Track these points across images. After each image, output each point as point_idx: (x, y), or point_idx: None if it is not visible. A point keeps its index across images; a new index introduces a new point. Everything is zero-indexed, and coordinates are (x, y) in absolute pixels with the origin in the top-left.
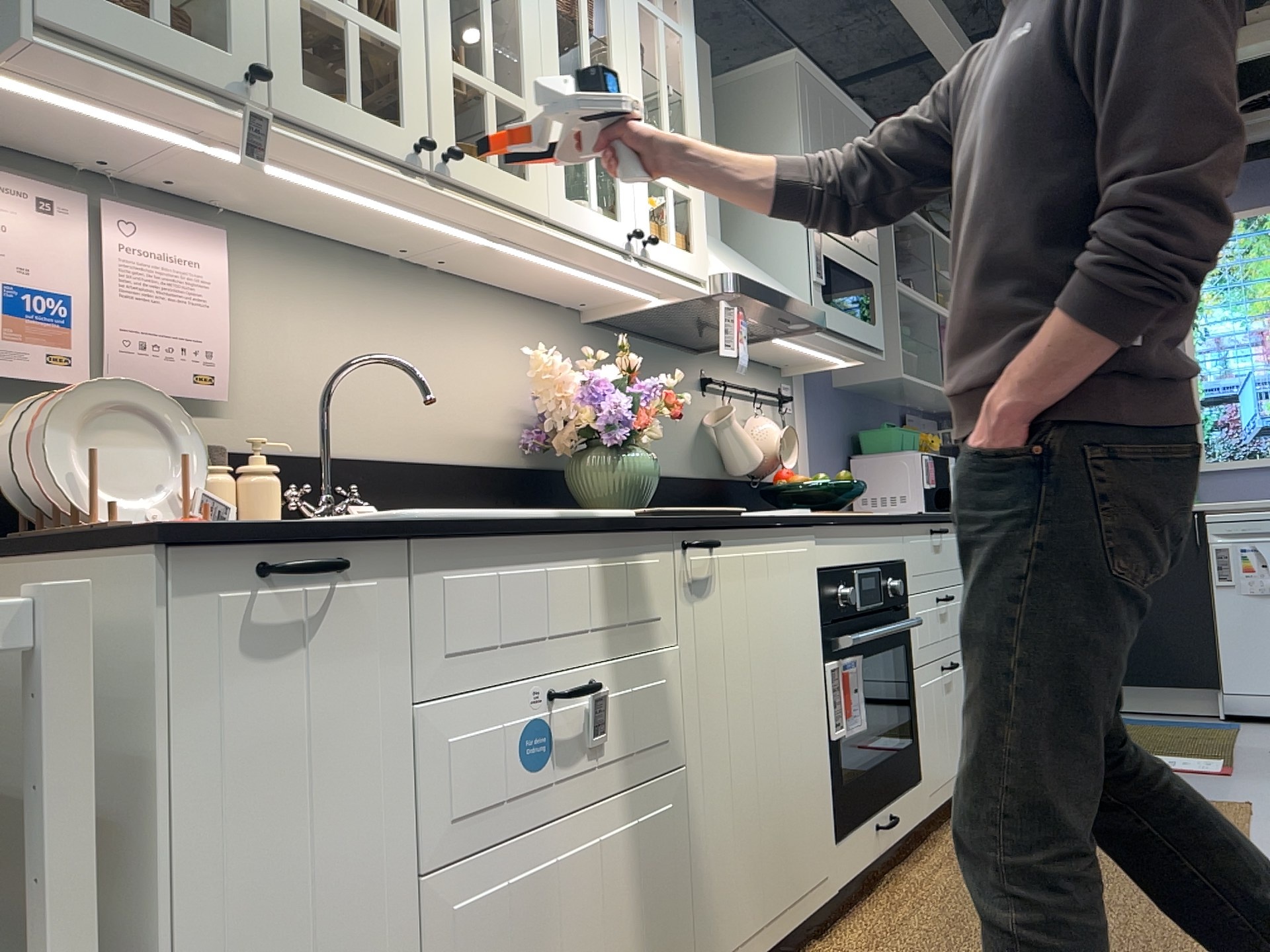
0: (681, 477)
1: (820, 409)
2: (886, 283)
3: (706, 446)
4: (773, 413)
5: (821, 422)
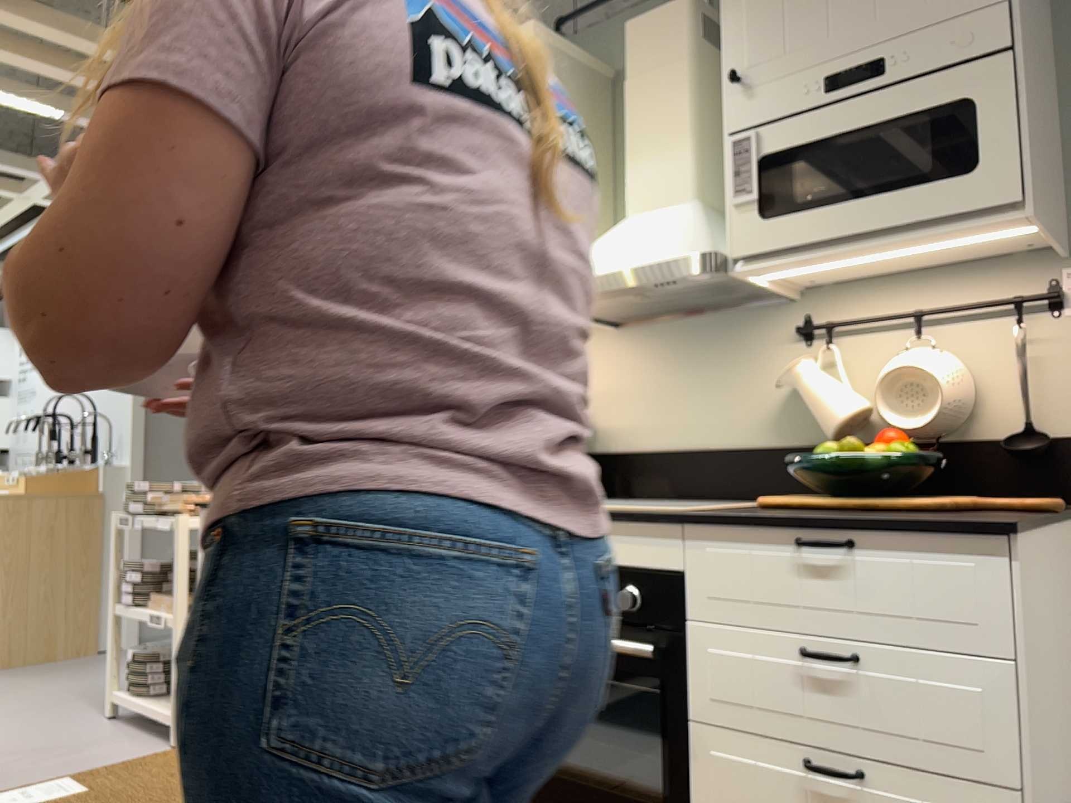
0: (741, 448)
1: None
2: None
3: (801, 407)
4: (1004, 328)
5: None
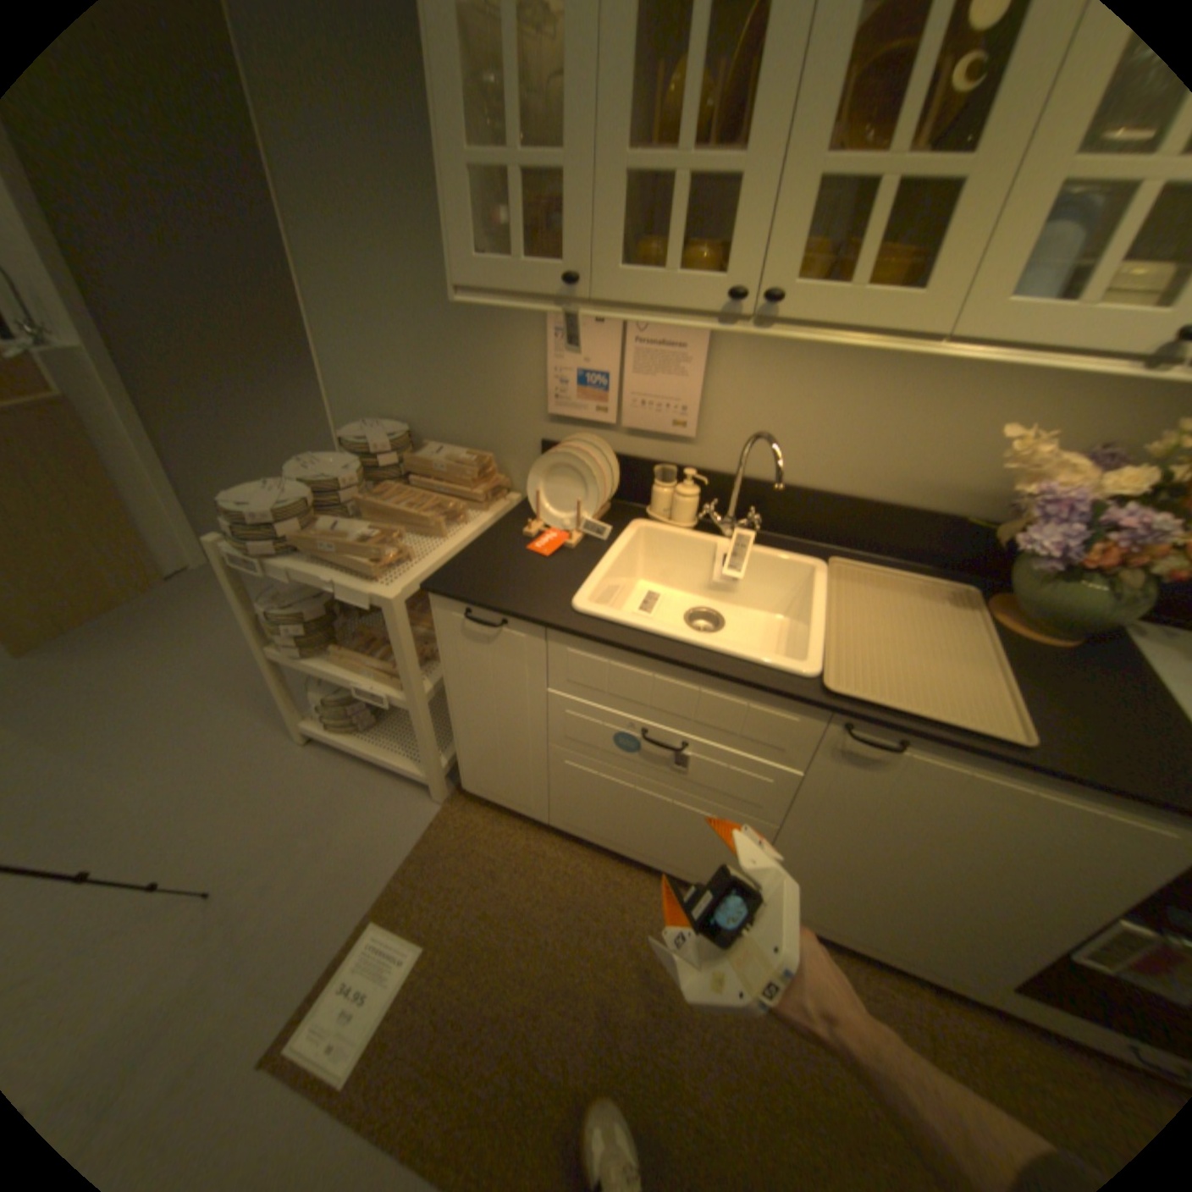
0: None
1: None
2: None
3: None
4: None
5: None
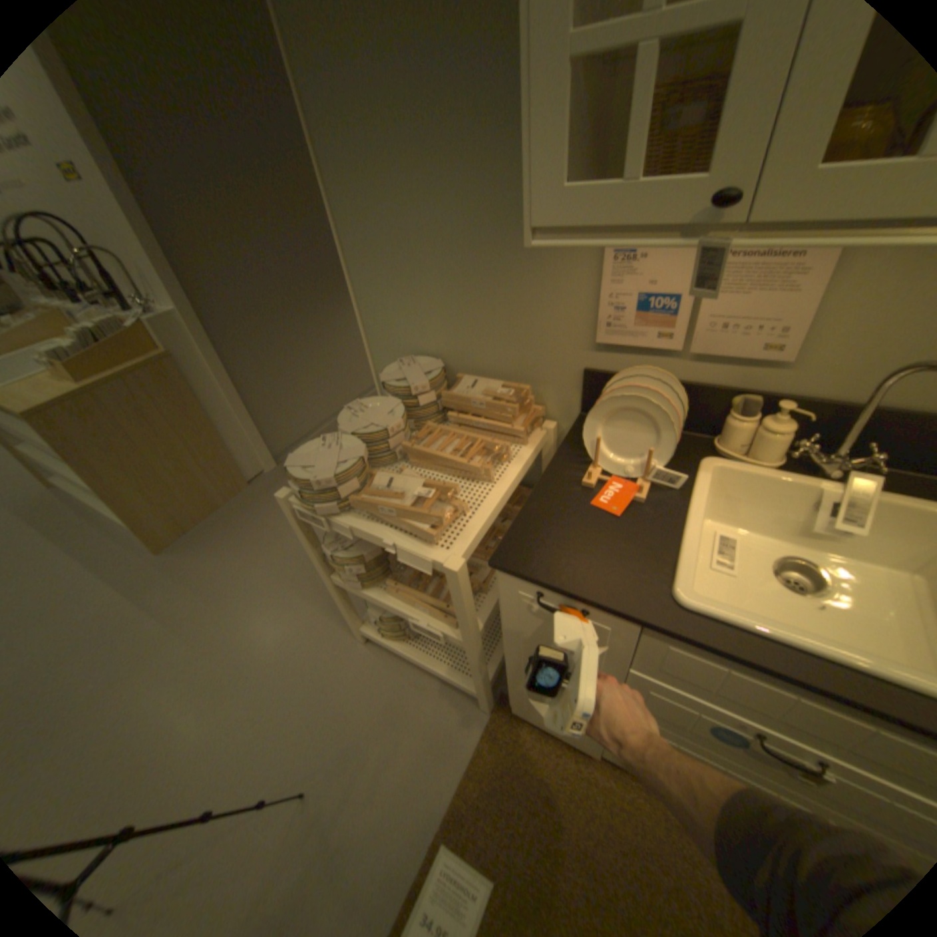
0: None
1: None
2: None
3: None
4: None
5: None
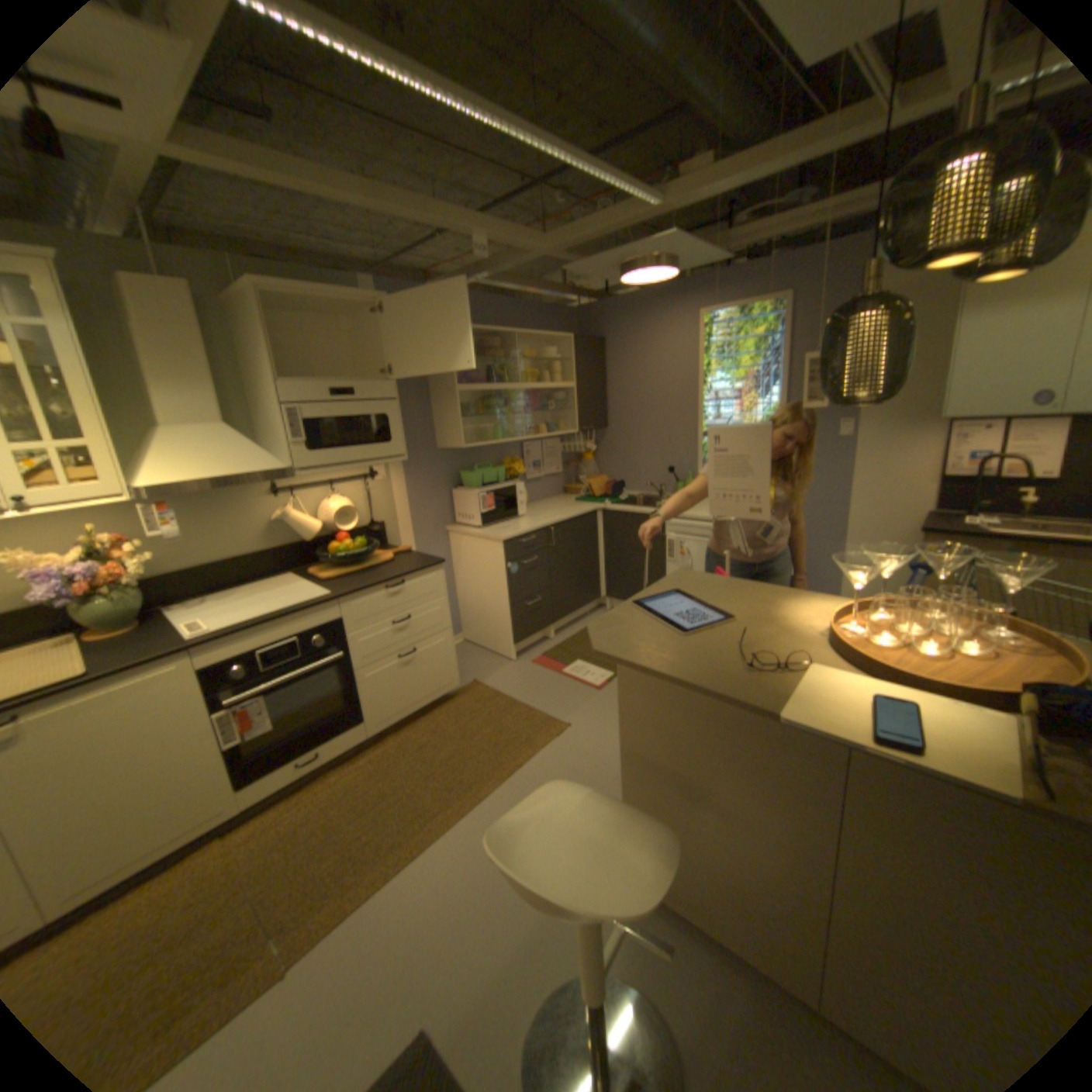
0: (248, 555)
1: (417, 468)
2: (451, 386)
3: (279, 527)
4: (358, 486)
5: (418, 475)
